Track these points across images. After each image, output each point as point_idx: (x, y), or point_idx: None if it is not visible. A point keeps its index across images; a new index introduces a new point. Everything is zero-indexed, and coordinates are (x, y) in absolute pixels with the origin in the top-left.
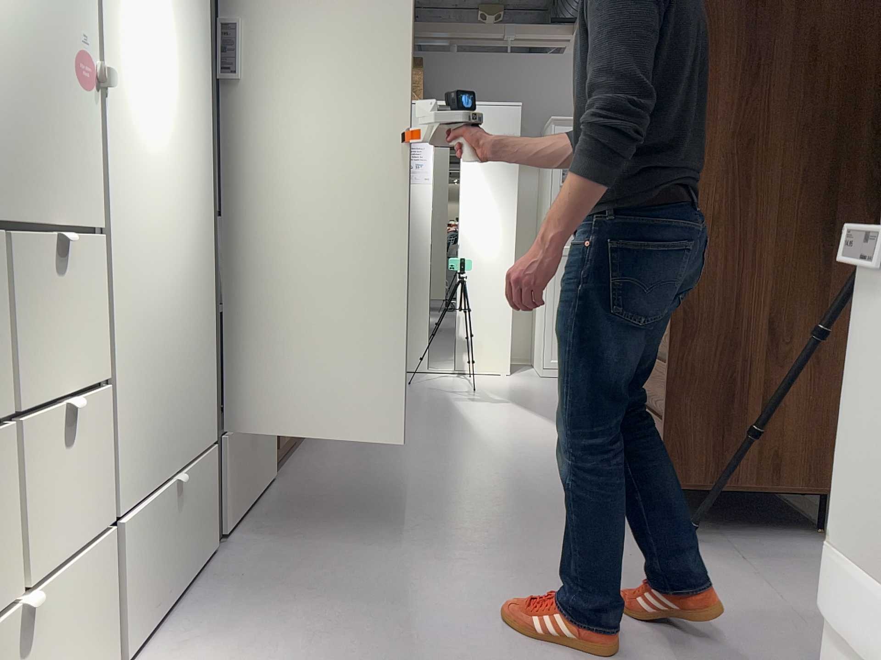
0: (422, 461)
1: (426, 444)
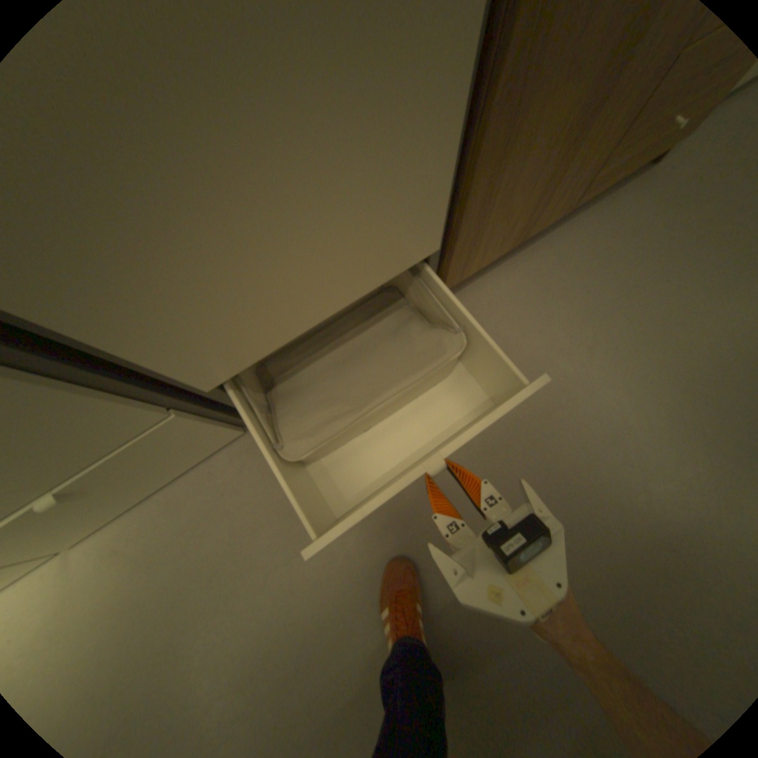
0: (626, 412)
1: (698, 363)
